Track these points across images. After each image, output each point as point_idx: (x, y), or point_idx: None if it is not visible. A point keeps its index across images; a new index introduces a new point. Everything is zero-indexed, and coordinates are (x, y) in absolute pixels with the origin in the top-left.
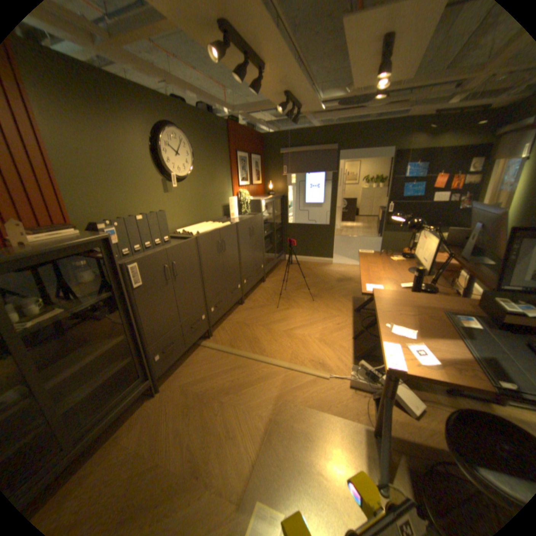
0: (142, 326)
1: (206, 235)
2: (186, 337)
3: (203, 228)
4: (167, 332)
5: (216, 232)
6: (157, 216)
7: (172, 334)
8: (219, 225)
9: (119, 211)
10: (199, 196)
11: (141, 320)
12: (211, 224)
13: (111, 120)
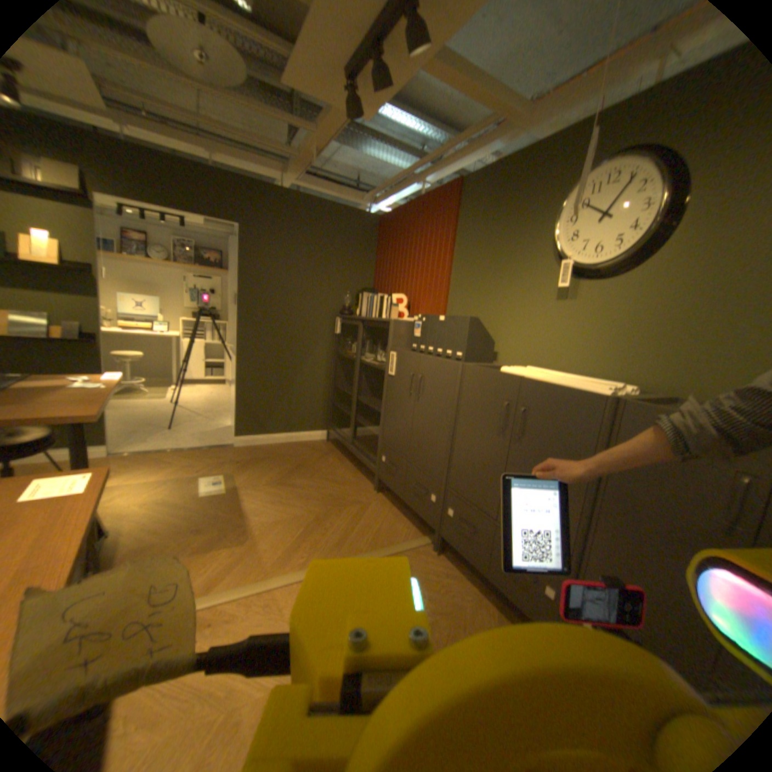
0: (384, 415)
1: (481, 373)
2: (407, 487)
3: (536, 375)
4: (395, 449)
5: (508, 379)
6: (458, 322)
7: (397, 458)
8: (562, 382)
9: (482, 318)
10: (676, 317)
11: (385, 409)
12: (586, 383)
13: (514, 207)
